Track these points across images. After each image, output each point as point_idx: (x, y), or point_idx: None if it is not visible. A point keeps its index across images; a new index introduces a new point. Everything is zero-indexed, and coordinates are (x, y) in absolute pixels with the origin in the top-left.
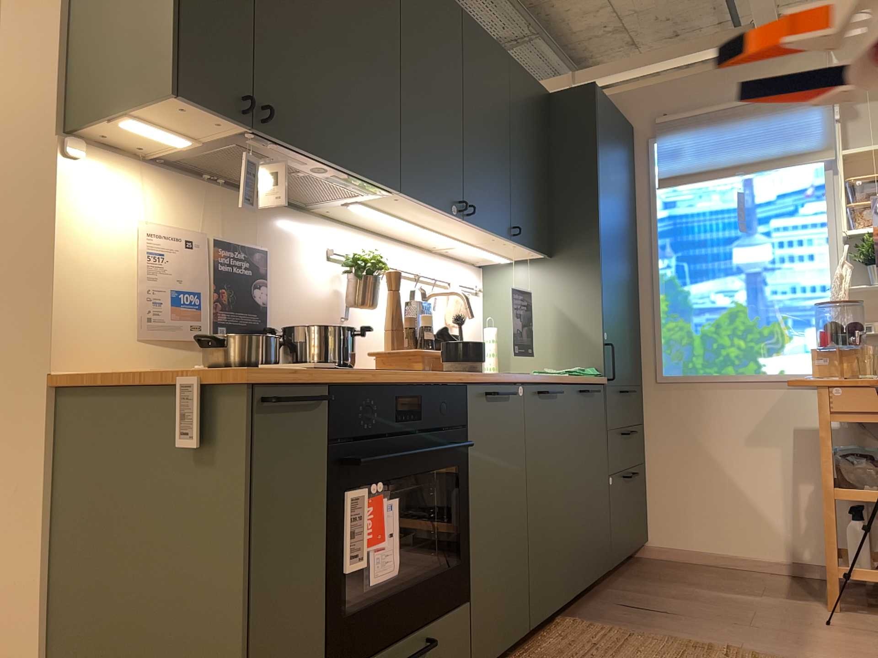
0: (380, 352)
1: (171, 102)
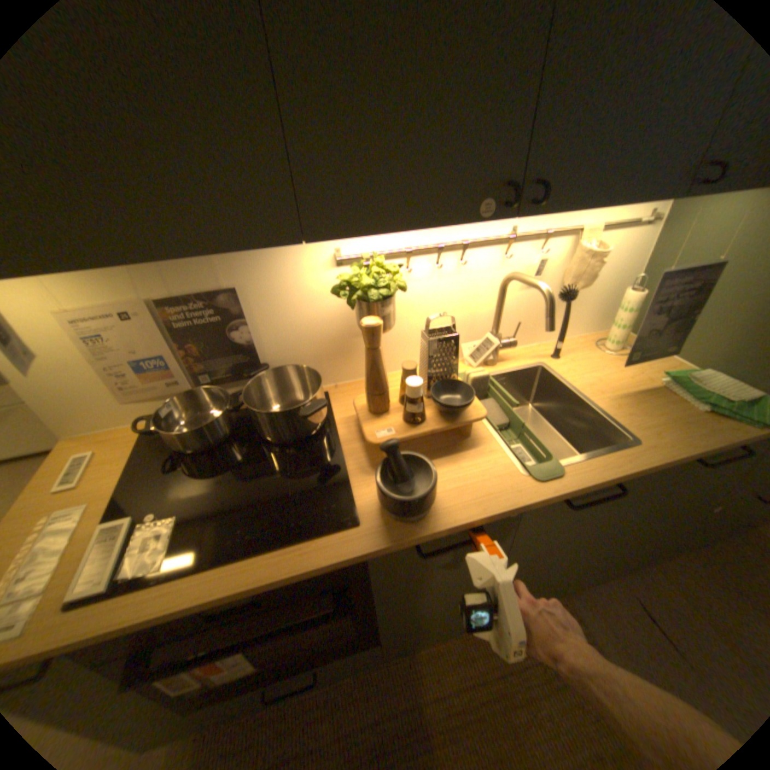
0: (357, 411)
1: None
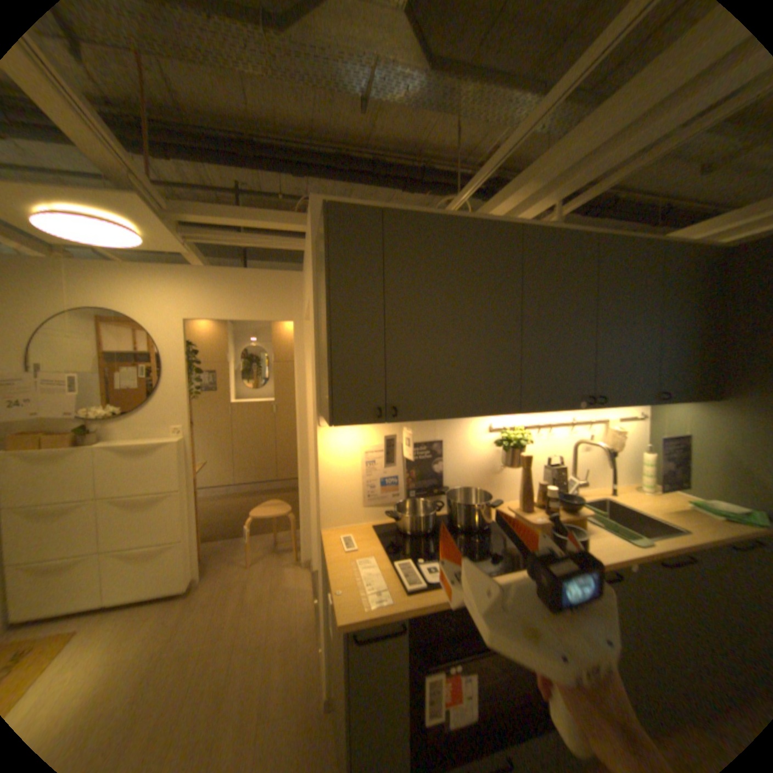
0: (514, 512)
1: (334, 424)
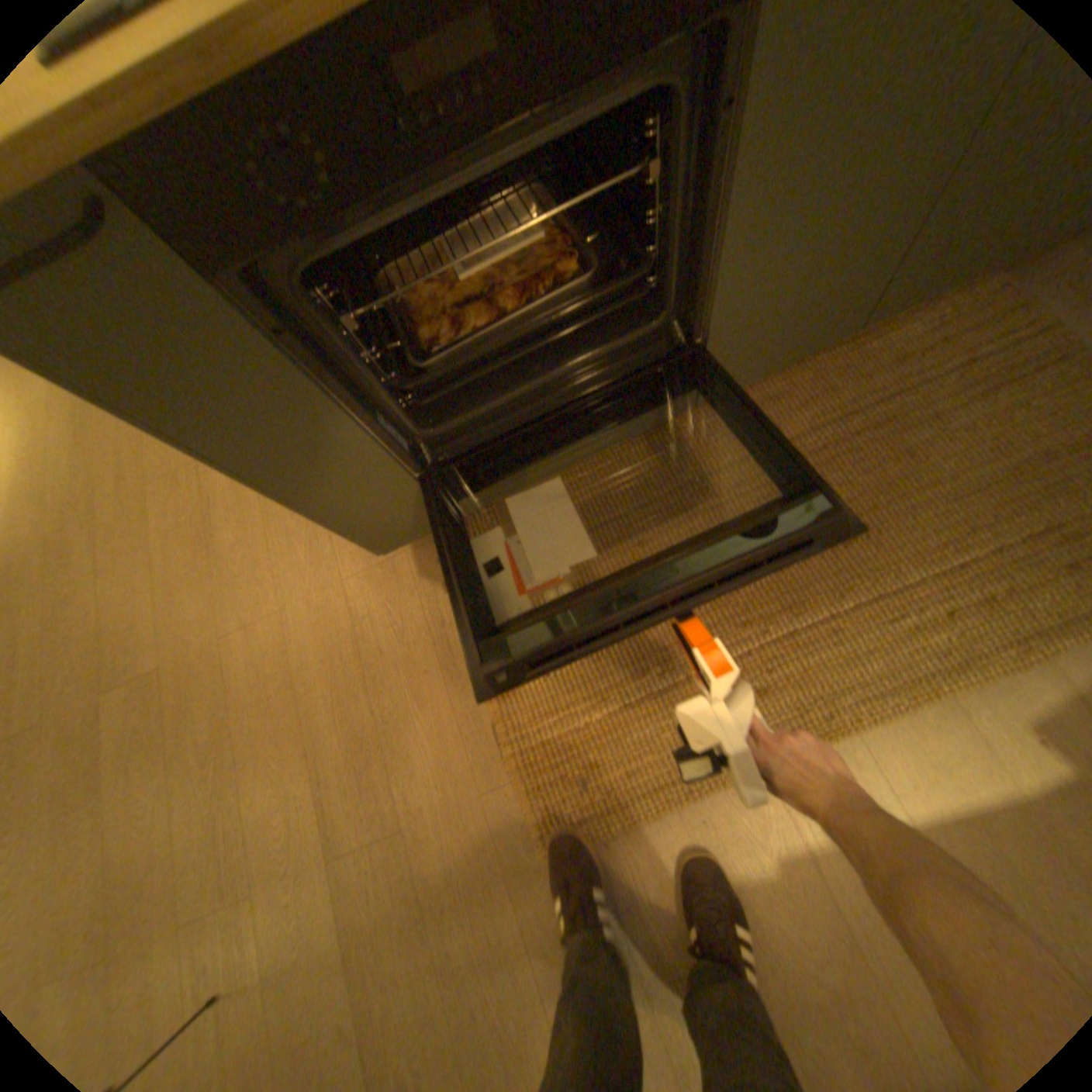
0: None
1: None
